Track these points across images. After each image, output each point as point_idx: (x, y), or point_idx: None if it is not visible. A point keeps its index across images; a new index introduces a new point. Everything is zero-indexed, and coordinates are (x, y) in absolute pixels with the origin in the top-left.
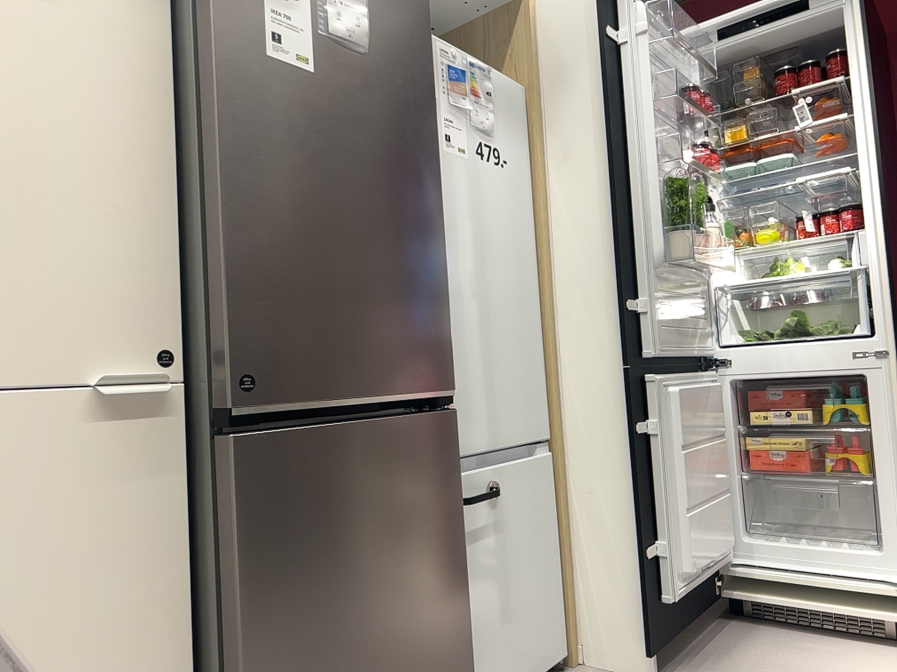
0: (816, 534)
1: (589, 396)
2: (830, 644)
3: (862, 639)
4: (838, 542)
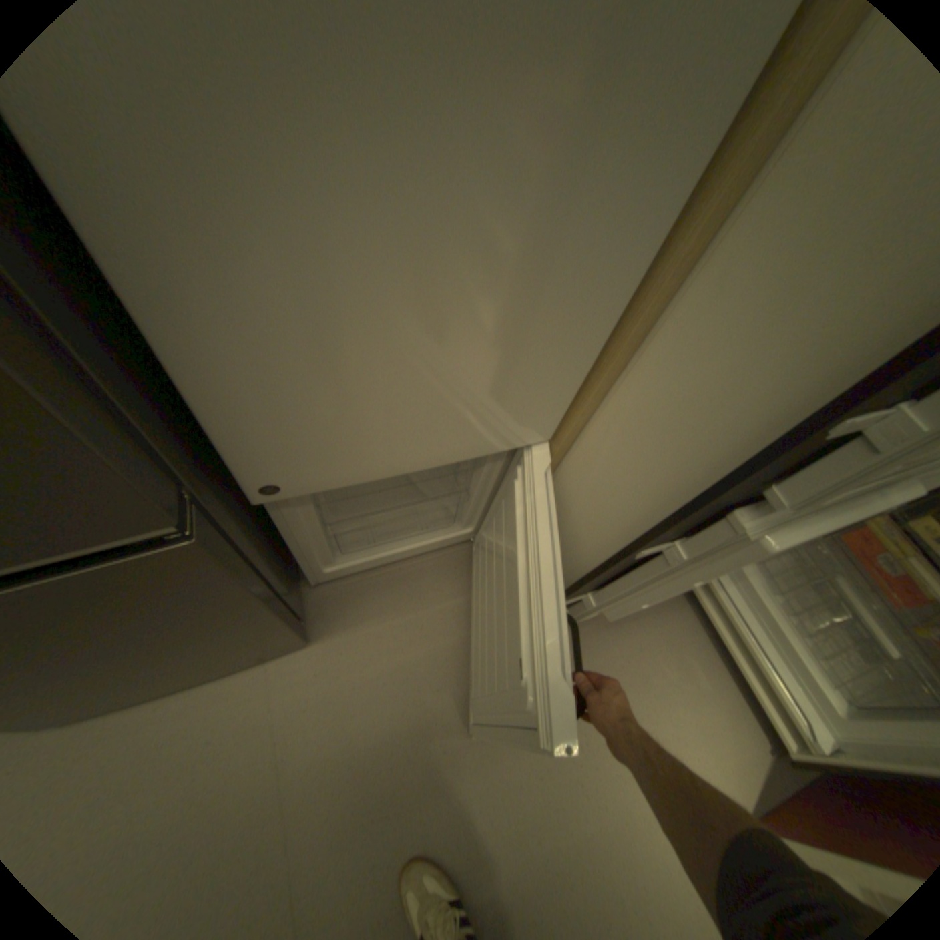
0: (828, 608)
1: (632, 440)
2: (710, 679)
3: (743, 692)
4: (832, 644)
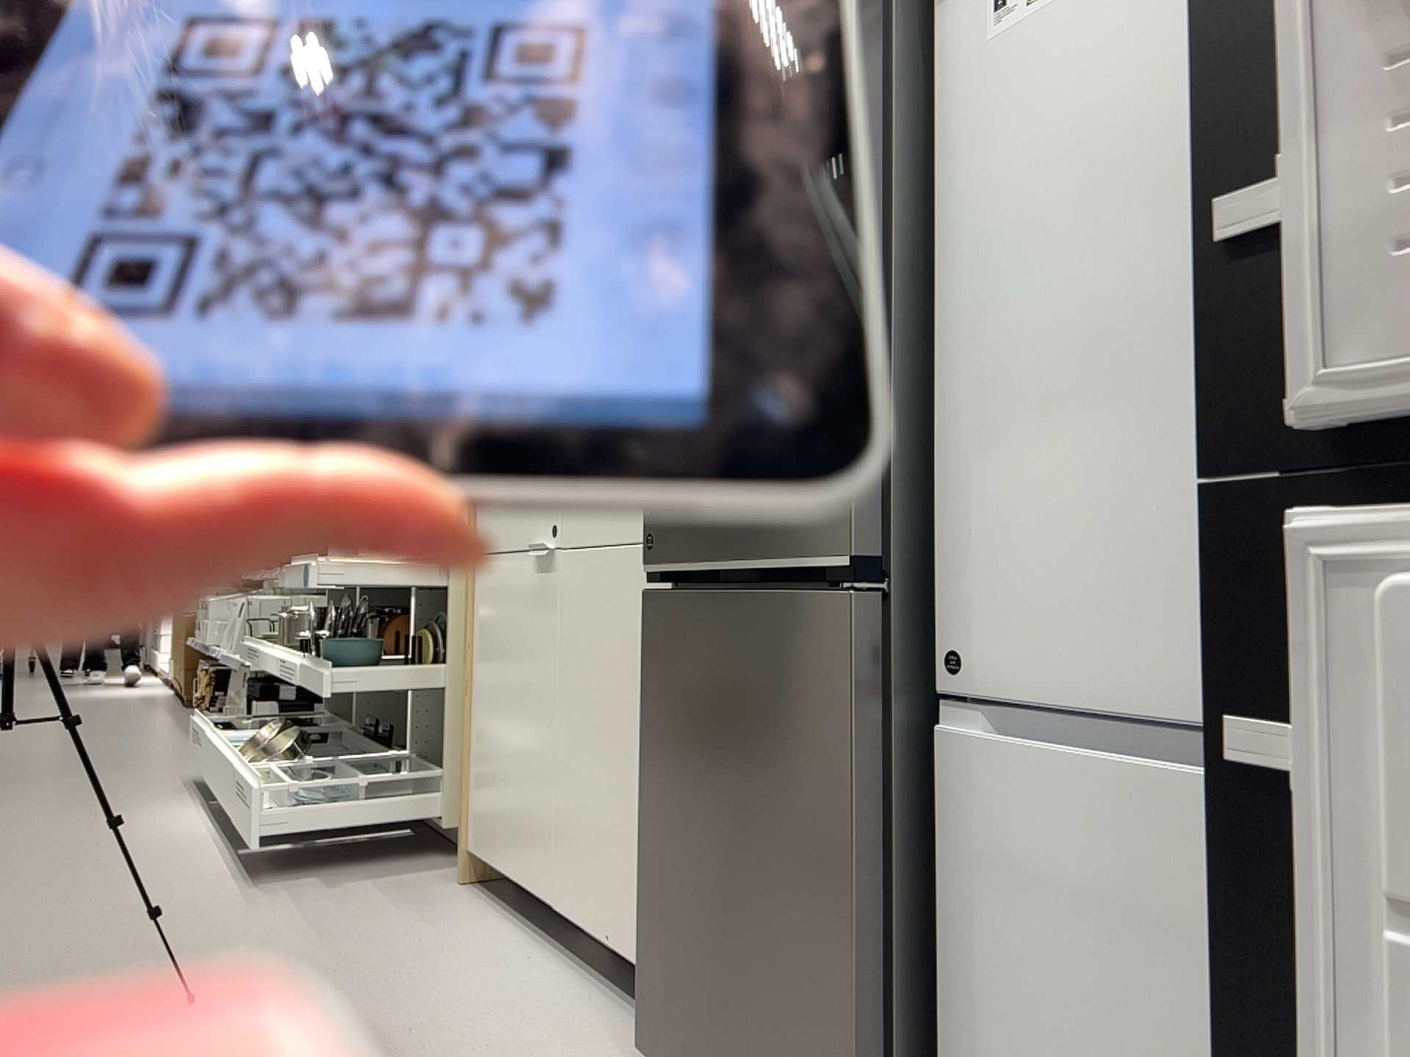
0: None
1: None
2: None
3: None
4: None
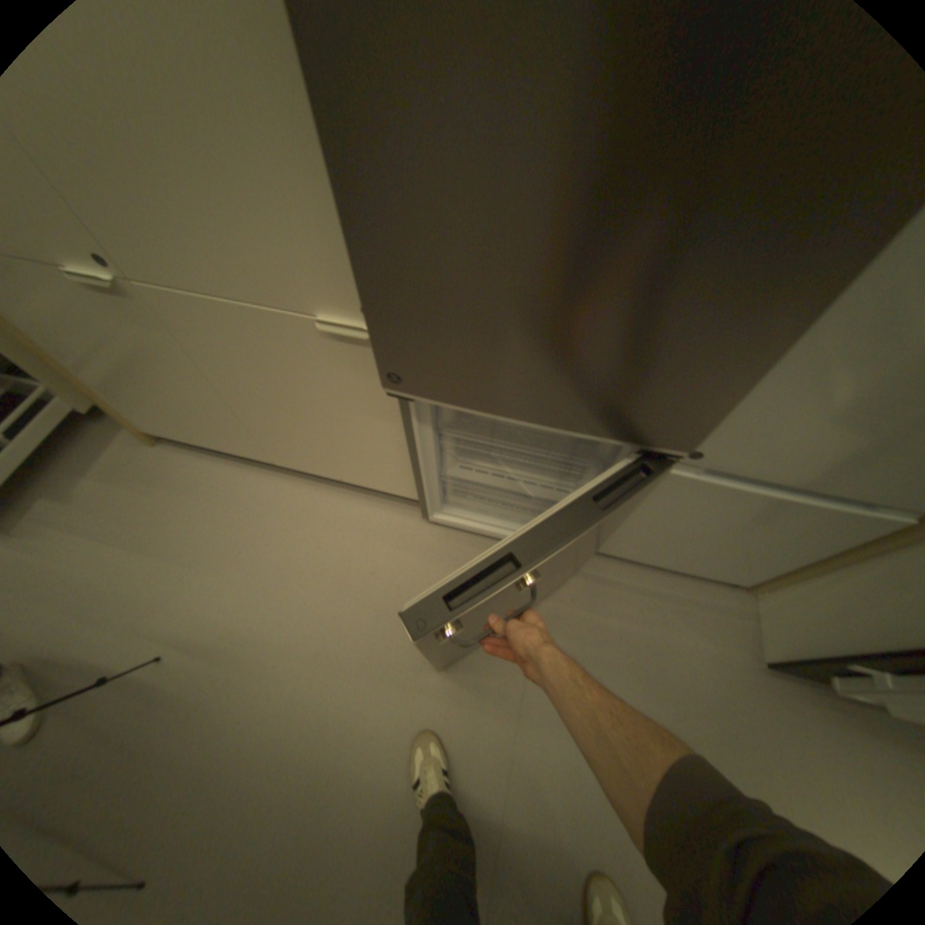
0: None
1: None
2: None
3: None
4: None
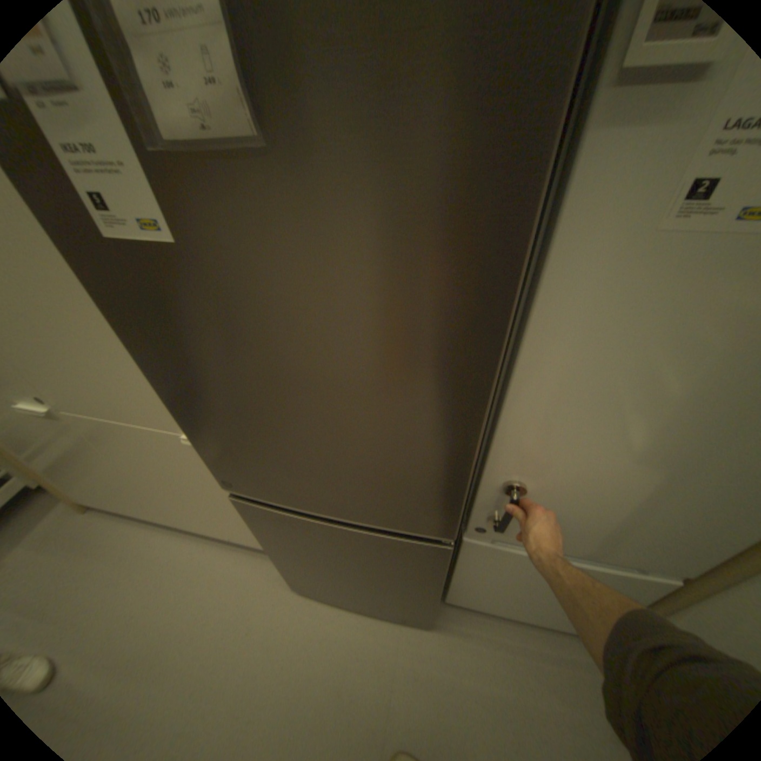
0: None
1: None
2: None
3: None
4: None
